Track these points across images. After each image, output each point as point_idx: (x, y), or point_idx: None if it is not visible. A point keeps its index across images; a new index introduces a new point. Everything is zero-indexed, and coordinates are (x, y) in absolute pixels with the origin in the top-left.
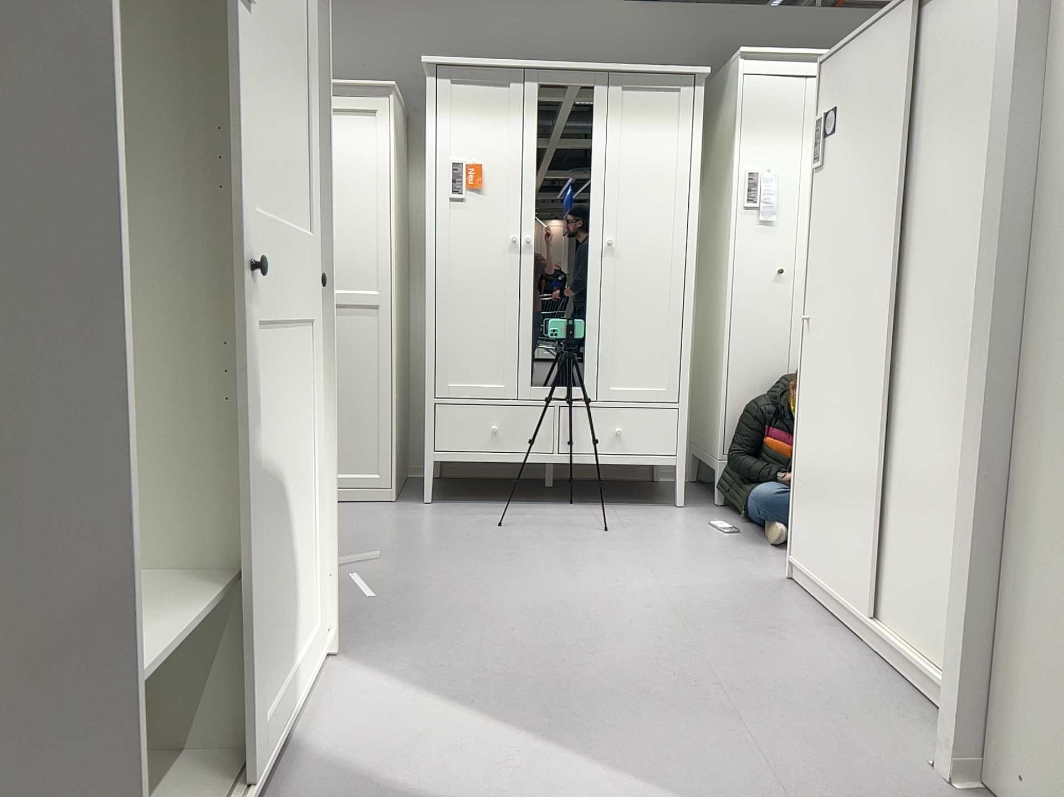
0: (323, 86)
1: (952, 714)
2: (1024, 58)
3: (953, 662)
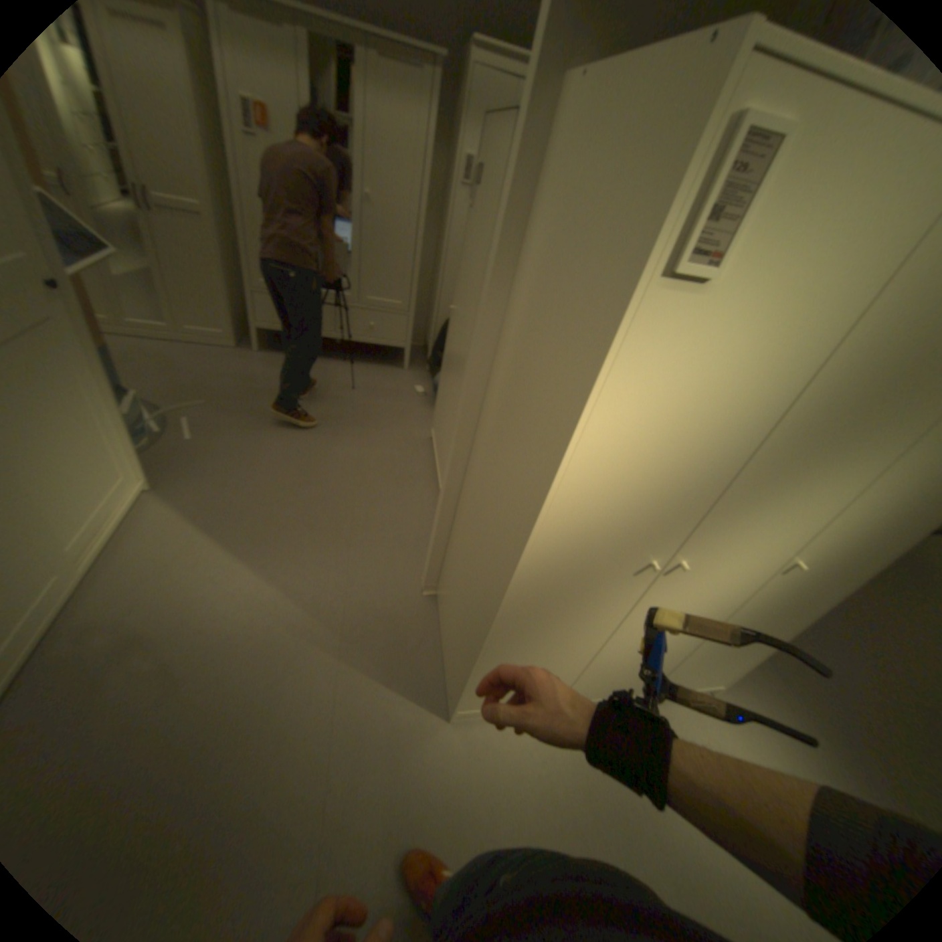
0: None
1: (424, 566)
2: (503, 261)
3: (429, 548)
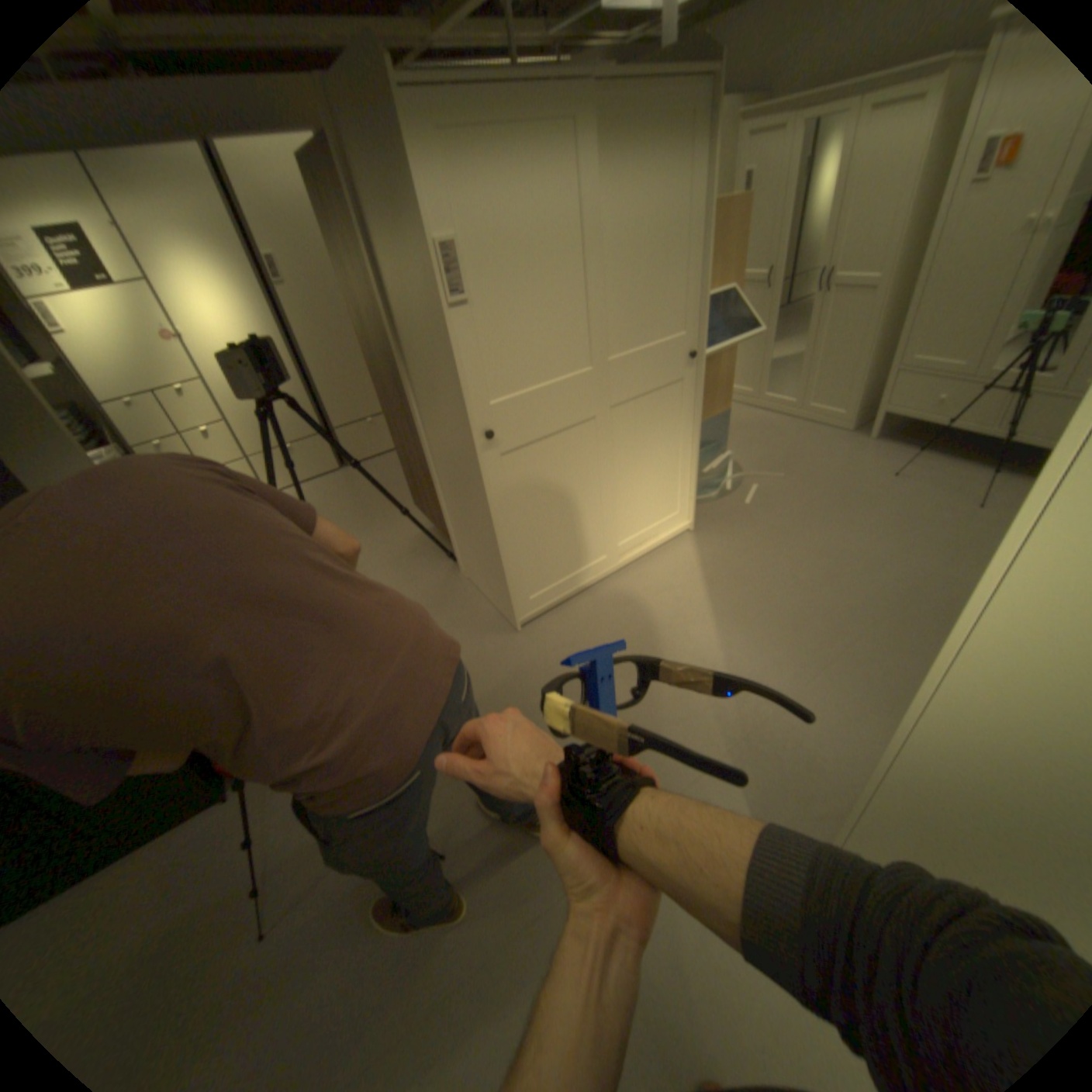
0: (709, 227)
1: None
2: None
3: None
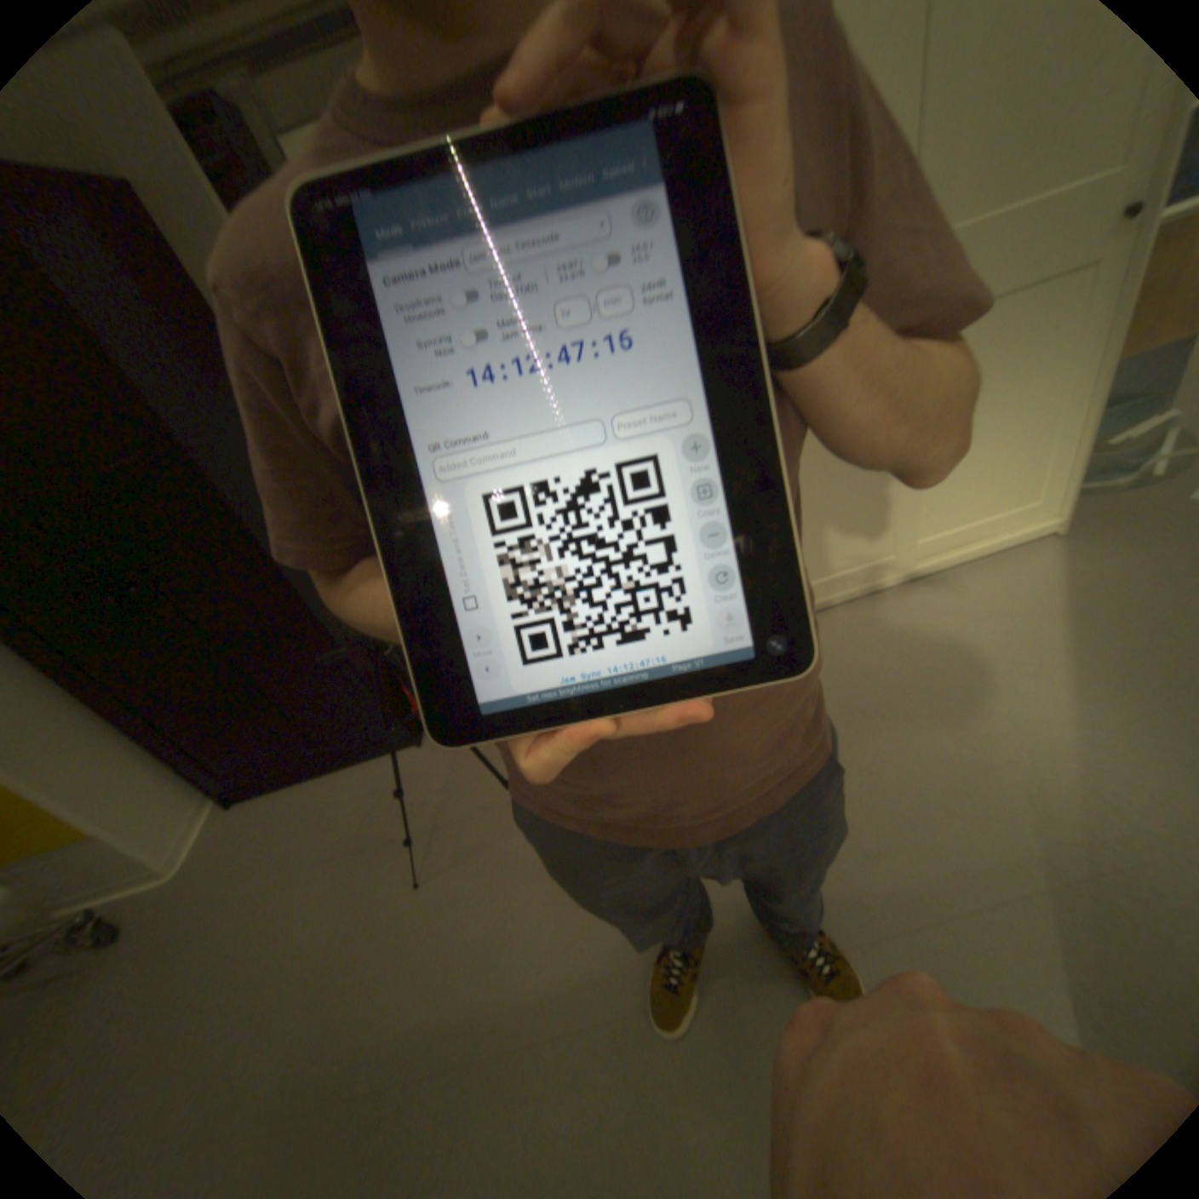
0: None
1: None
2: None
3: None
